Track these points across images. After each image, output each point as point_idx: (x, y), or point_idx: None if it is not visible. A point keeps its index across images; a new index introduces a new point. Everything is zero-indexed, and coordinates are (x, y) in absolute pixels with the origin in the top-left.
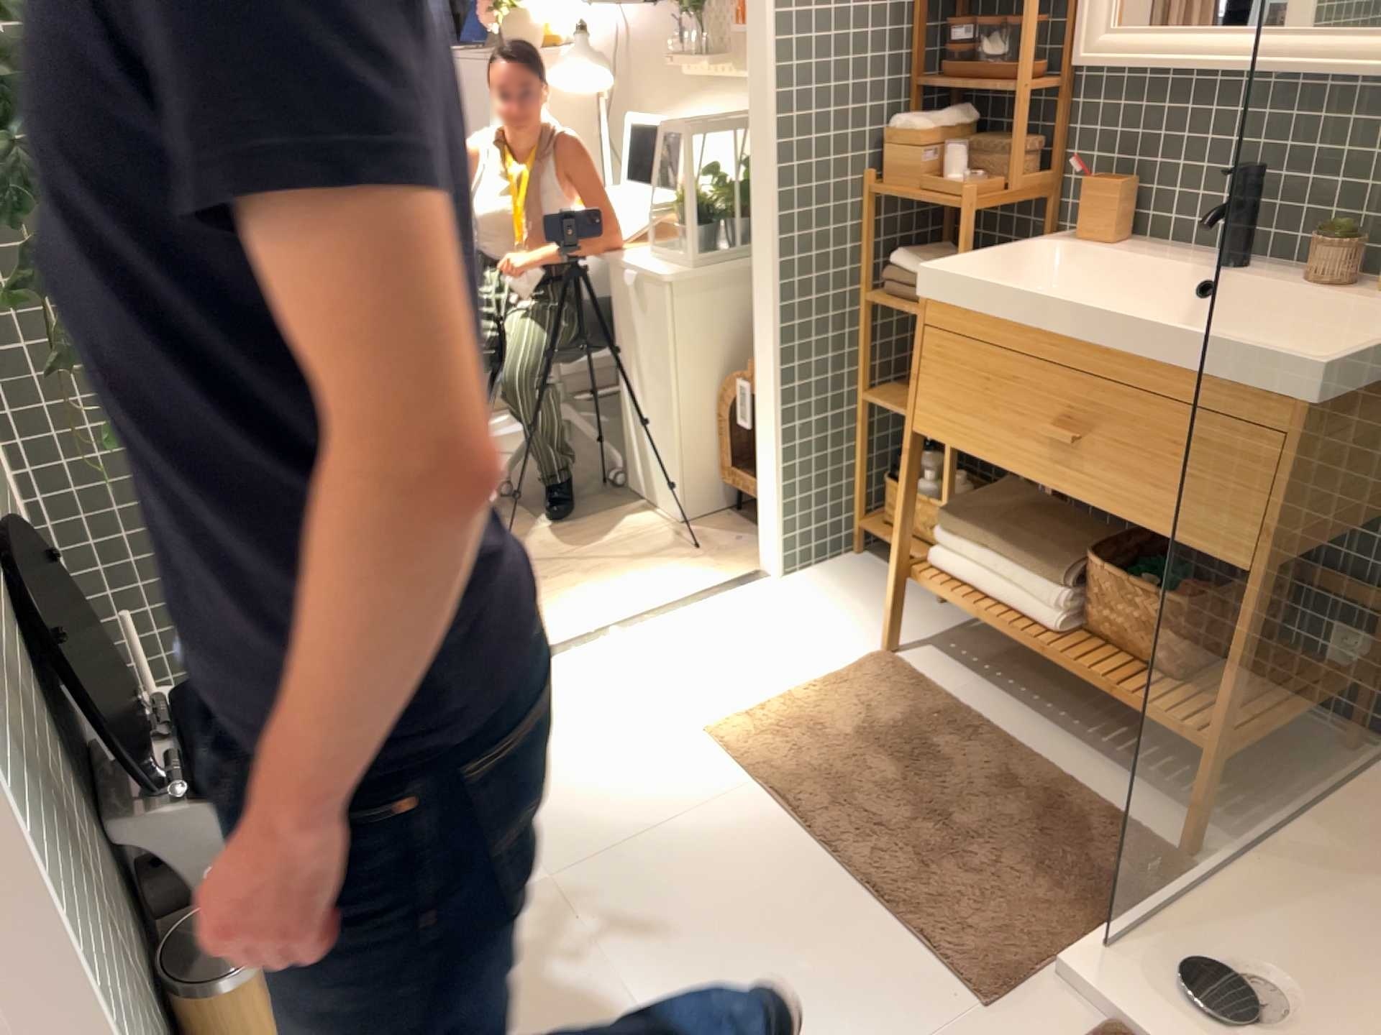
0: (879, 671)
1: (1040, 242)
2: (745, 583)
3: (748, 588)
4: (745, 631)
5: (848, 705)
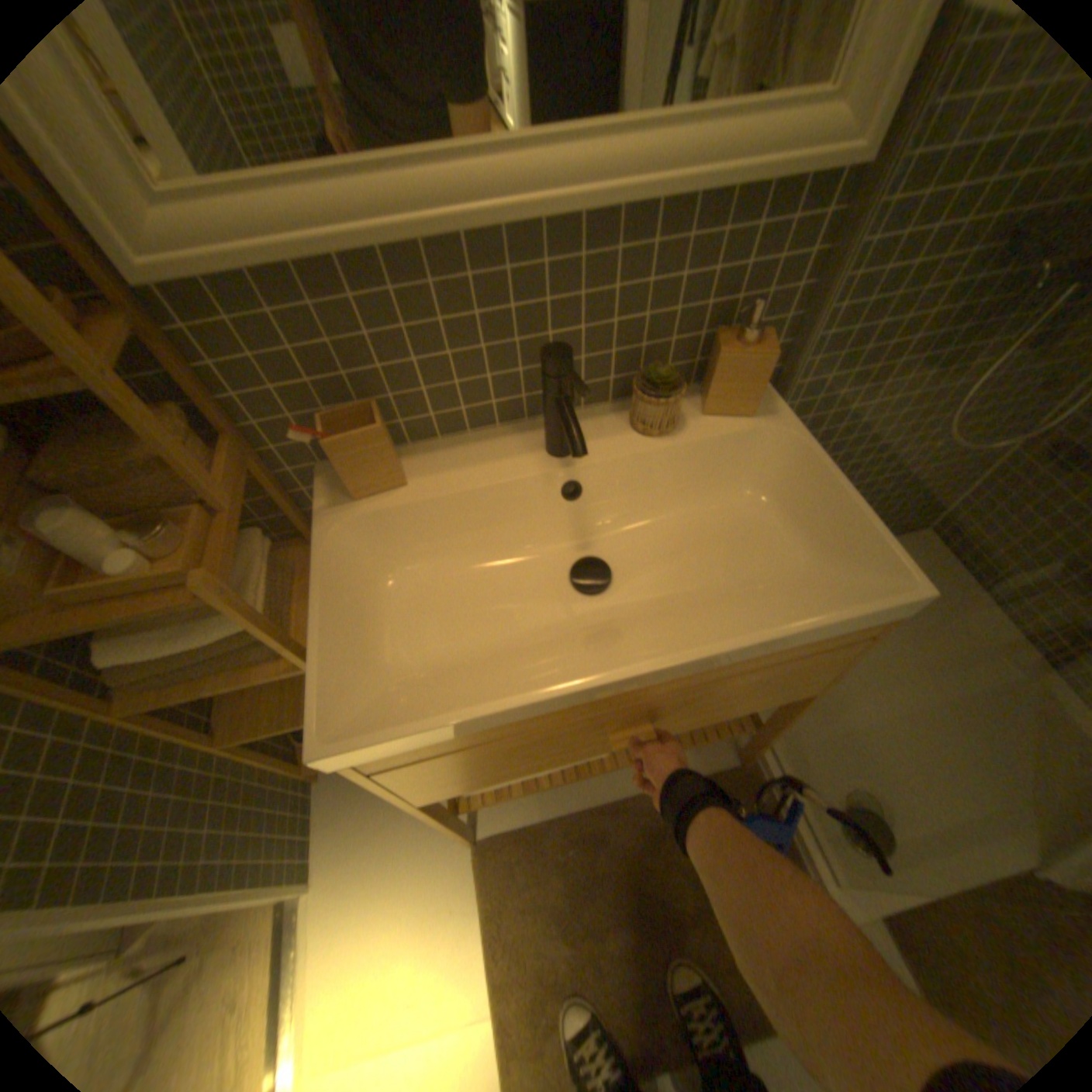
0: (493, 869)
1: (316, 526)
2: (280, 930)
3: (296, 935)
4: (365, 980)
5: (526, 928)
